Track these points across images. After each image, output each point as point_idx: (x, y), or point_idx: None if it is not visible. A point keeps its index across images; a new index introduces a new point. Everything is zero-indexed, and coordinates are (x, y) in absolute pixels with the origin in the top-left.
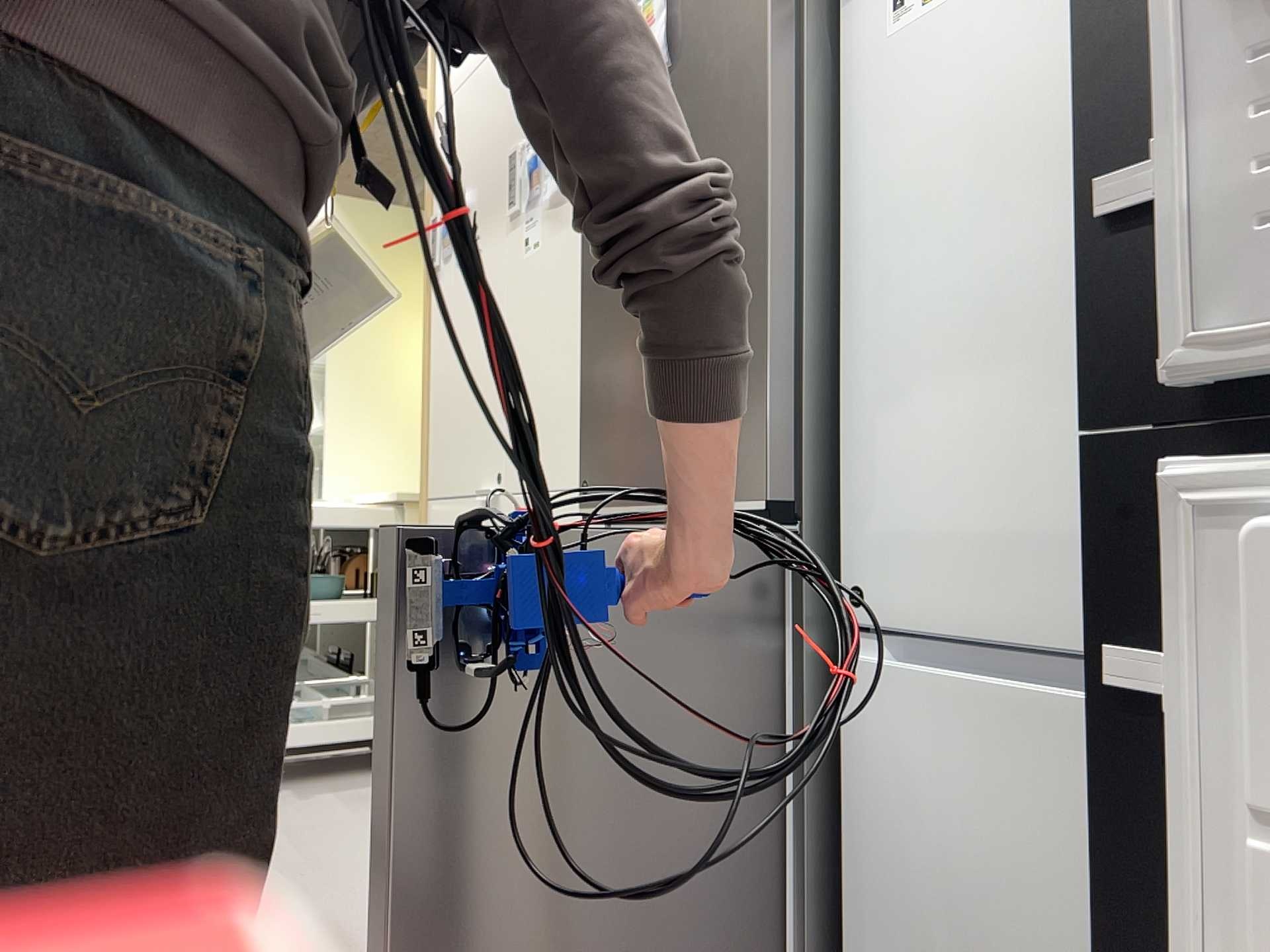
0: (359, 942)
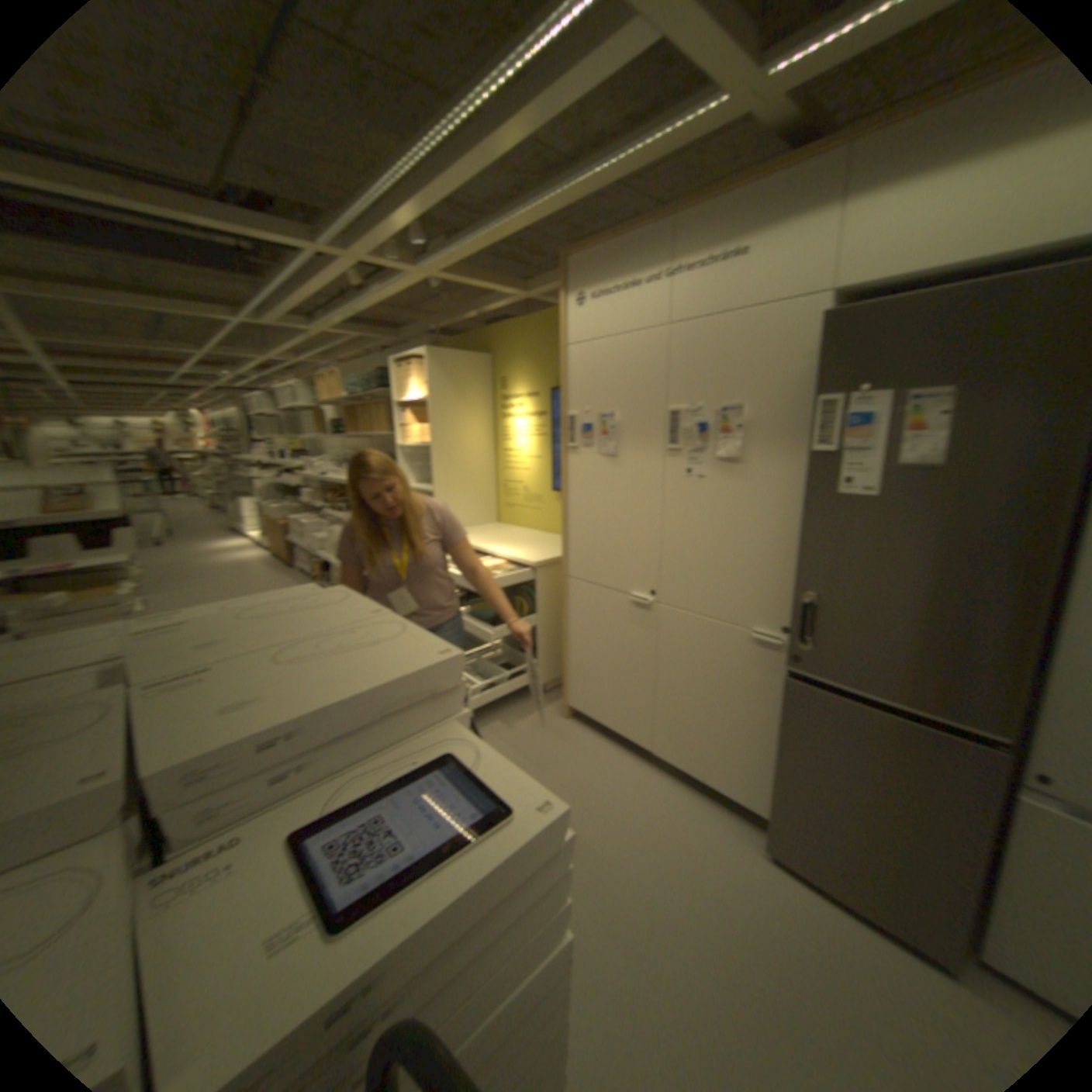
0: (652, 855)
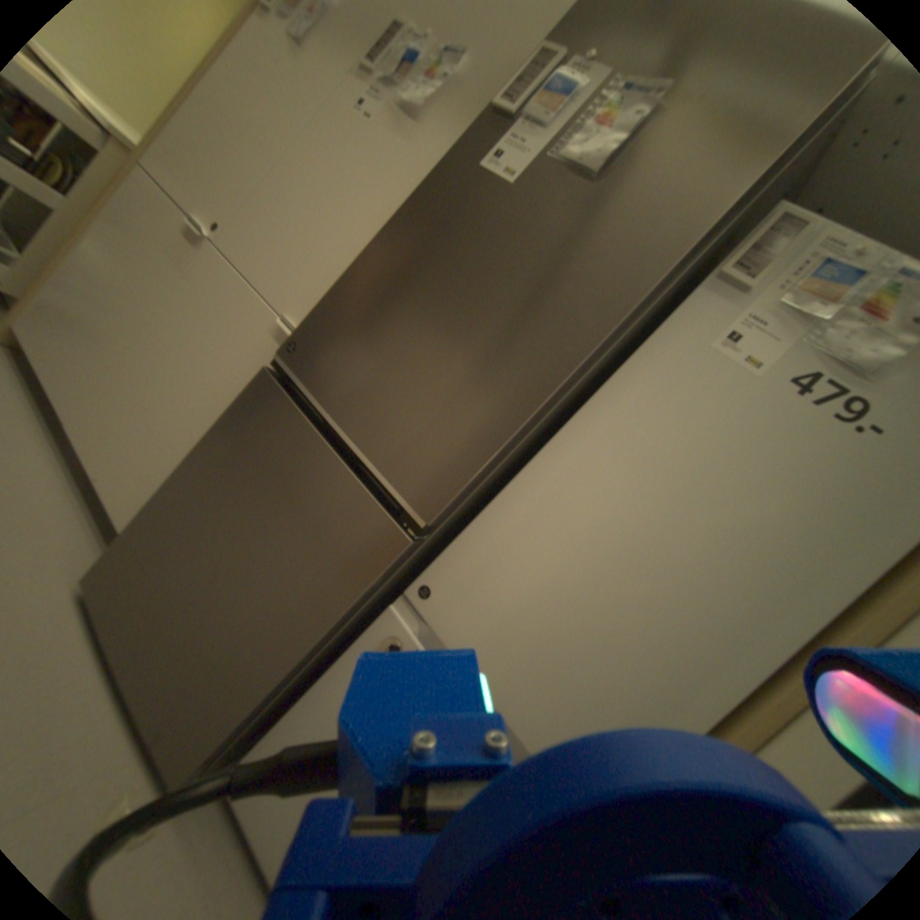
0: None
